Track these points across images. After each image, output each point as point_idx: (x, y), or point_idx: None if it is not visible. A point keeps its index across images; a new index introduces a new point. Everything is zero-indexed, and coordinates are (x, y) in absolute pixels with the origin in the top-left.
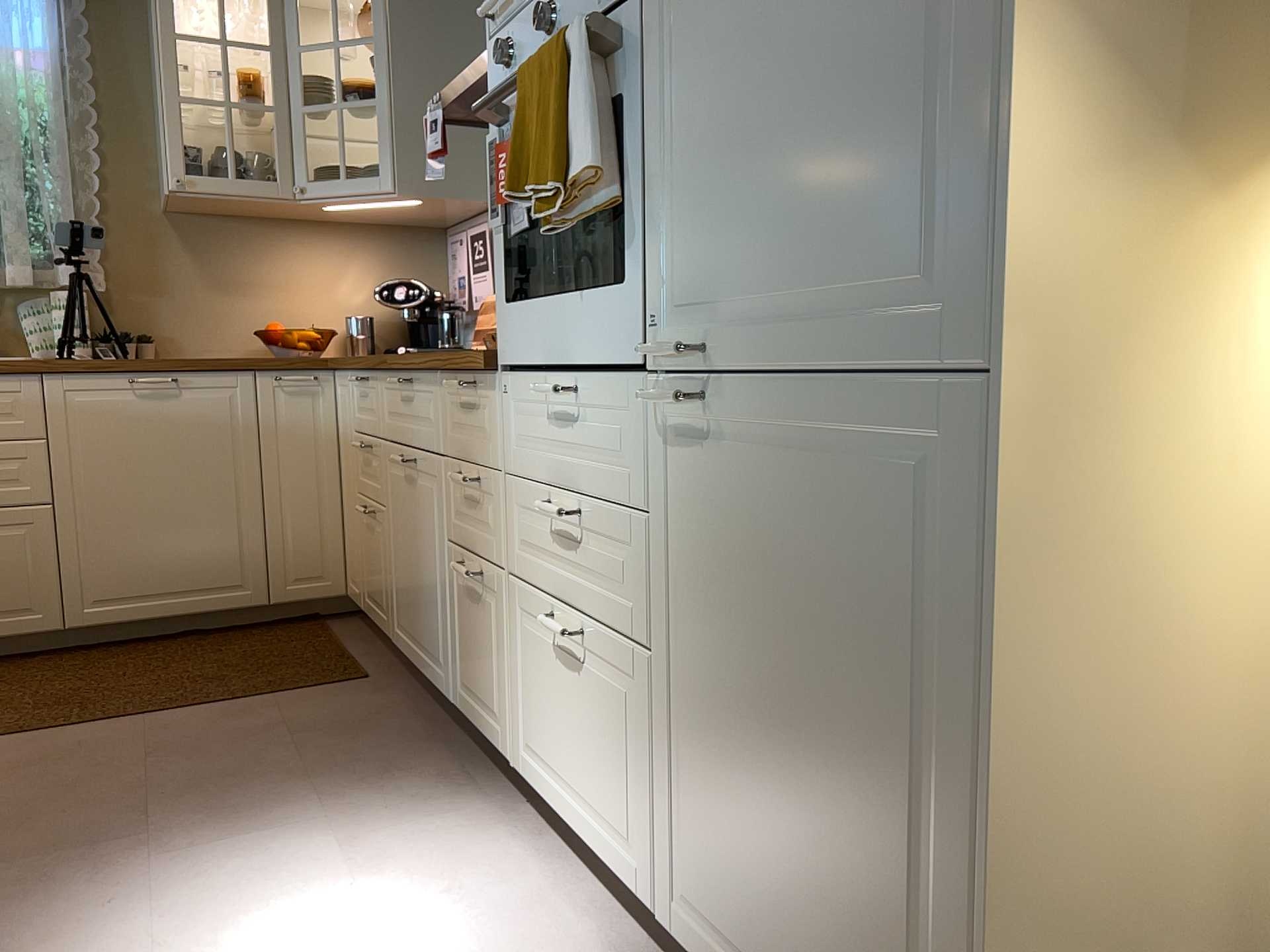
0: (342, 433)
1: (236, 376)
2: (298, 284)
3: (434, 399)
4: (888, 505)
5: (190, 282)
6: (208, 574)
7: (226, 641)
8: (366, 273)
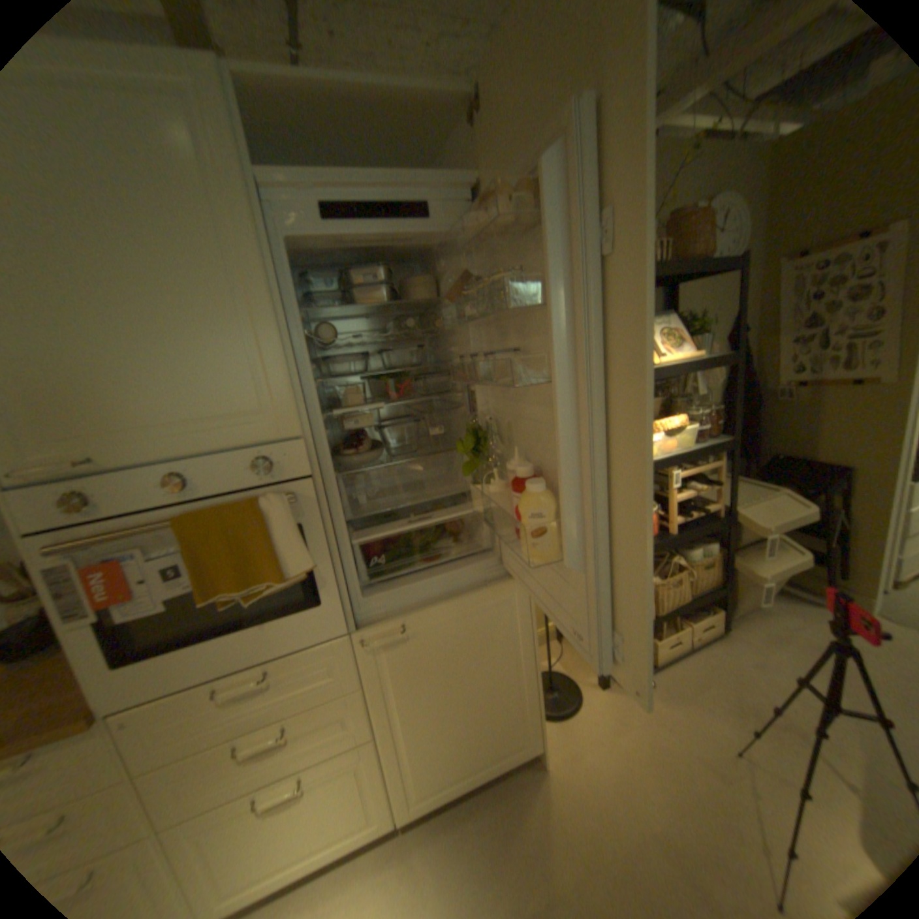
0: None
1: None
2: None
3: None
4: (492, 619)
5: None
6: None
7: None
8: None
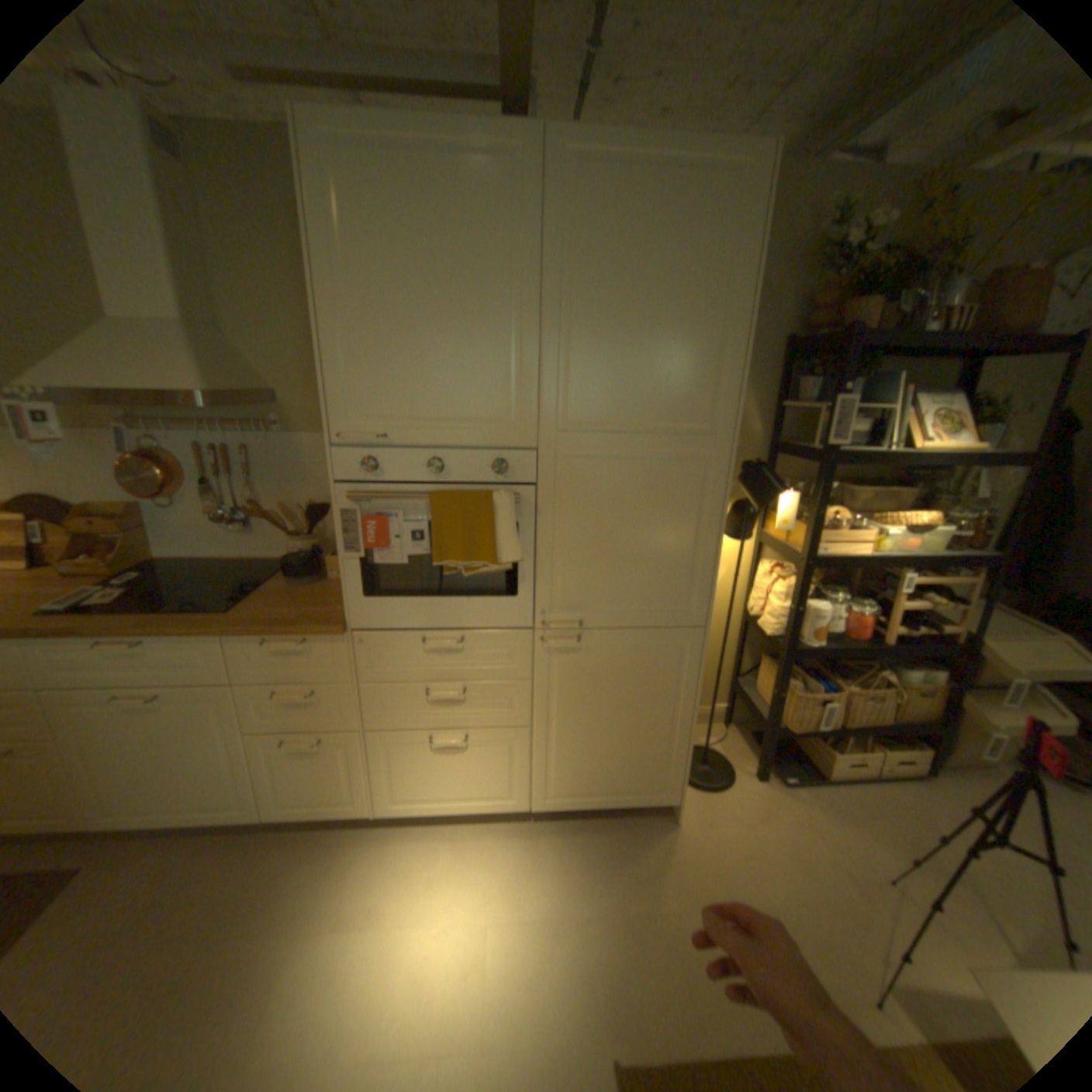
0: None
1: None
2: None
3: (204, 653)
4: (660, 659)
5: None
6: None
7: None
8: None
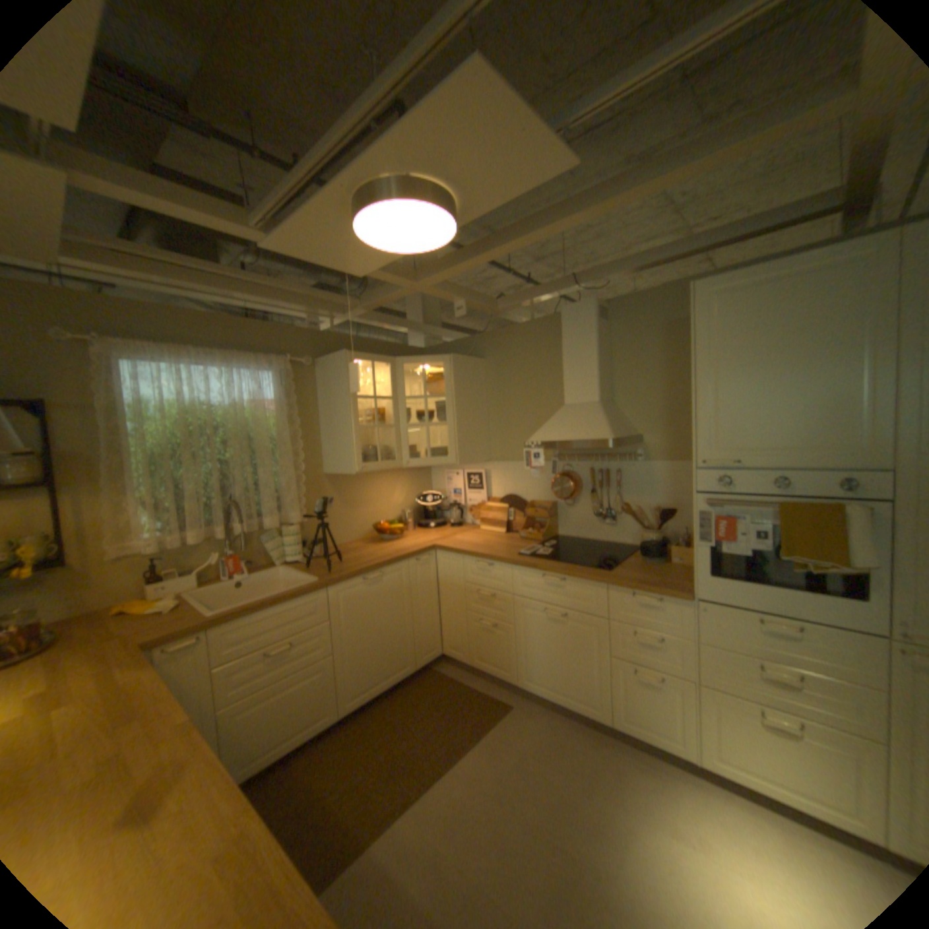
0: (445, 581)
1: (402, 565)
2: (379, 499)
3: (597, 594)
4: None
5: (336, 508)
6: (395, 667)
7: (409, 699)
8: (403, 489)
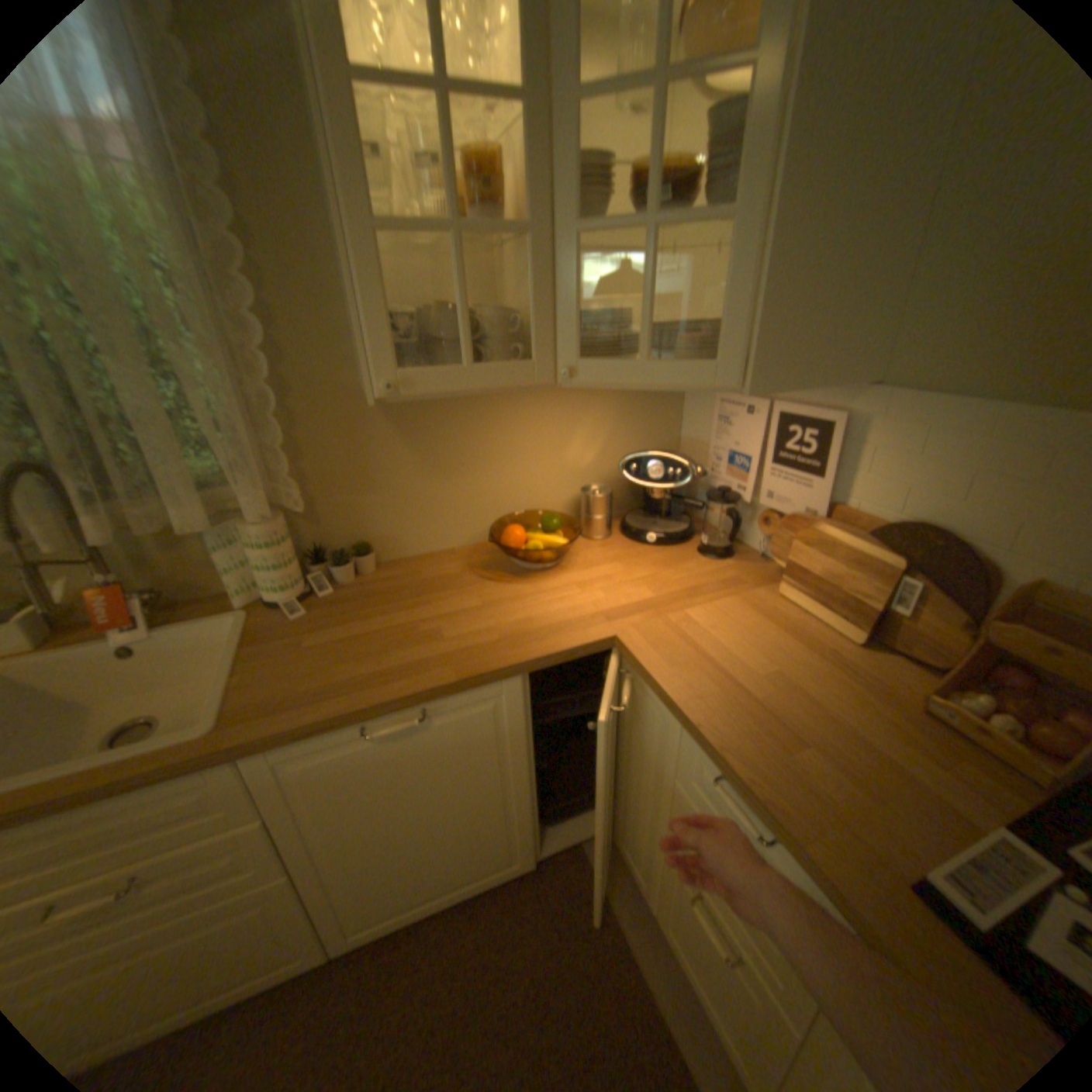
0: (632, 727)
1: (502, 686)
2: (528, 454)
3: None
4: None
5: (406, 470)
6: (476, 870)
7: (501, 931)
8: (599, 429)
